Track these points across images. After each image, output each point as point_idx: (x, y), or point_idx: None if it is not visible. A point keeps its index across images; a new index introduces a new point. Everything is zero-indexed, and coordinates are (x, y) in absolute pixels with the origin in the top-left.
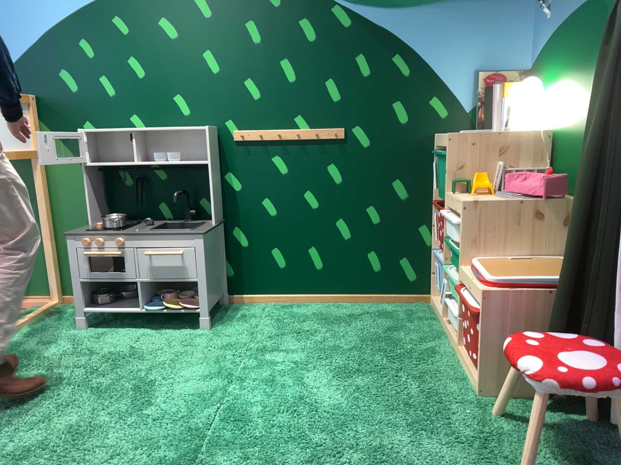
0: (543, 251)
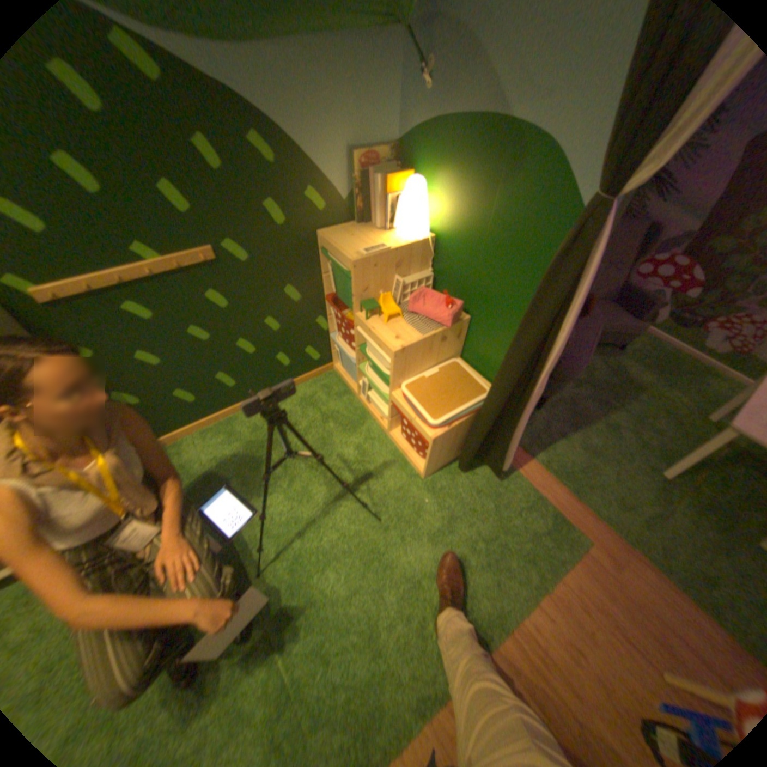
0: (443, 360)
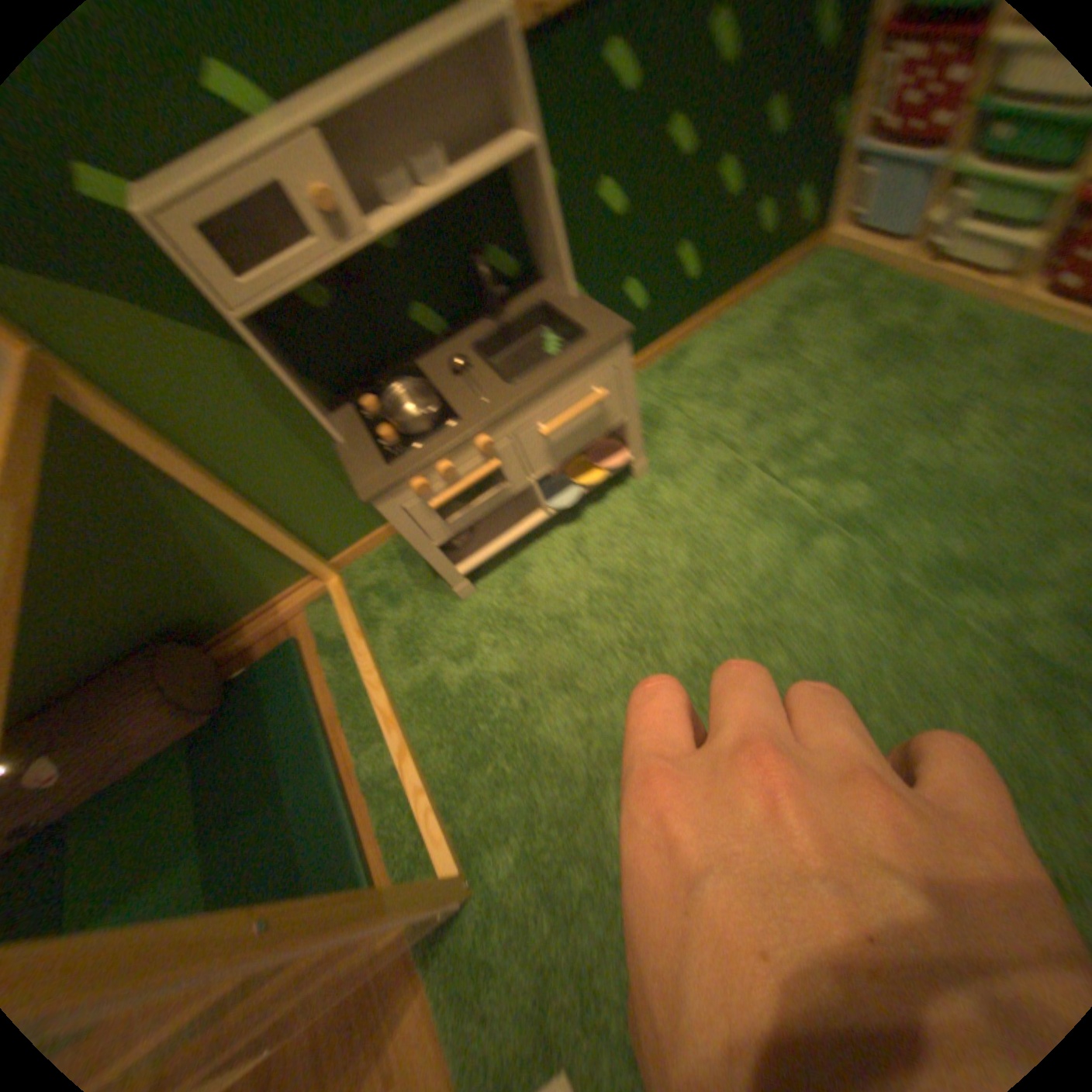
0: None
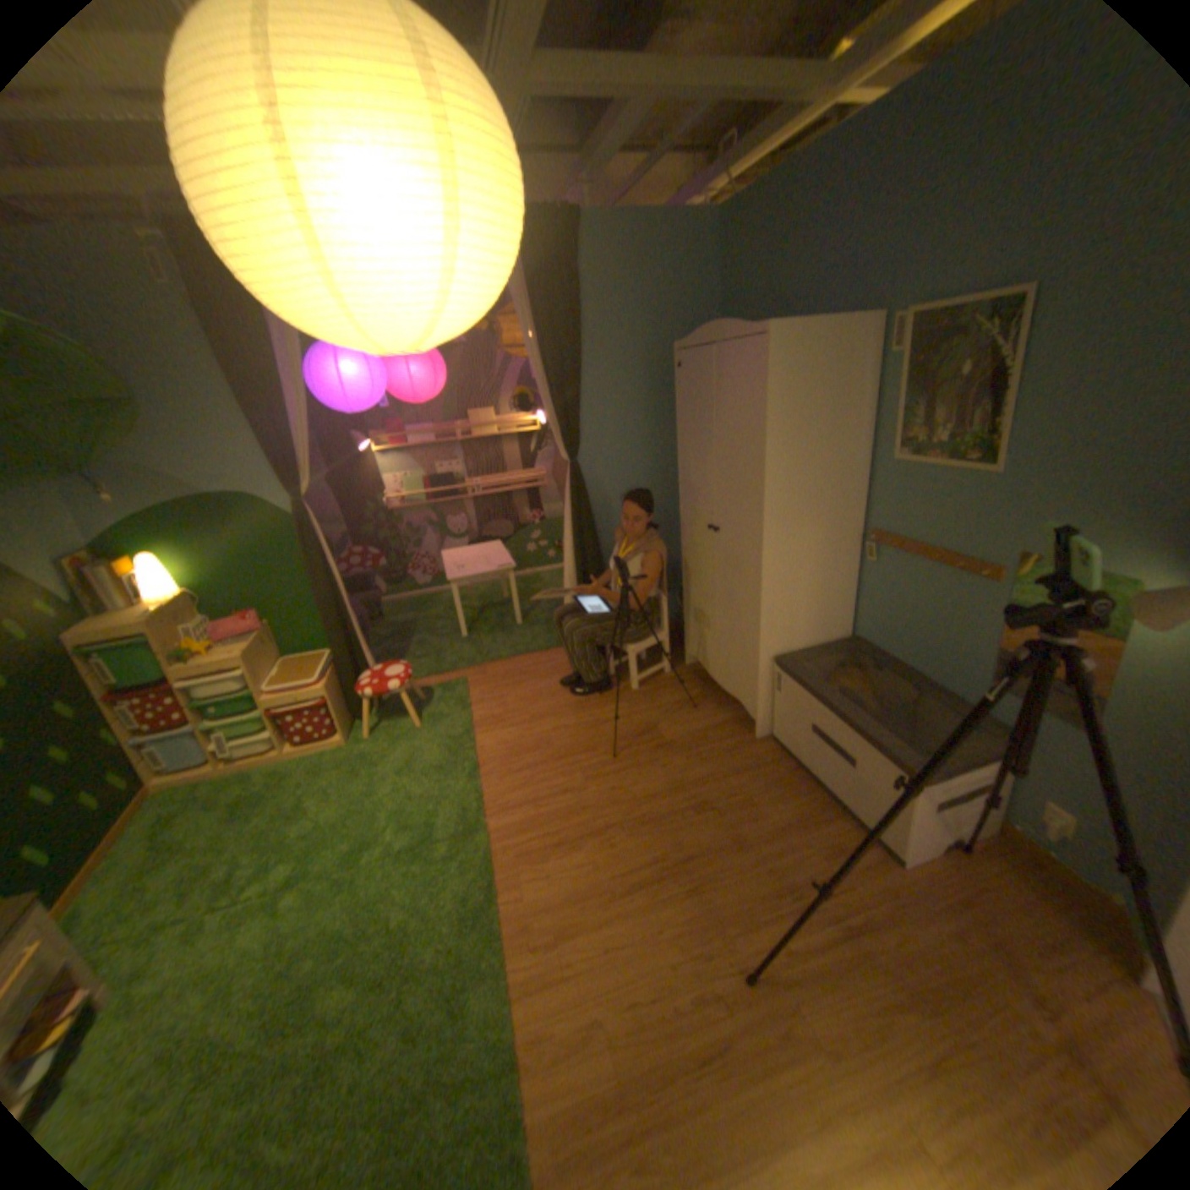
0: (272, 663)
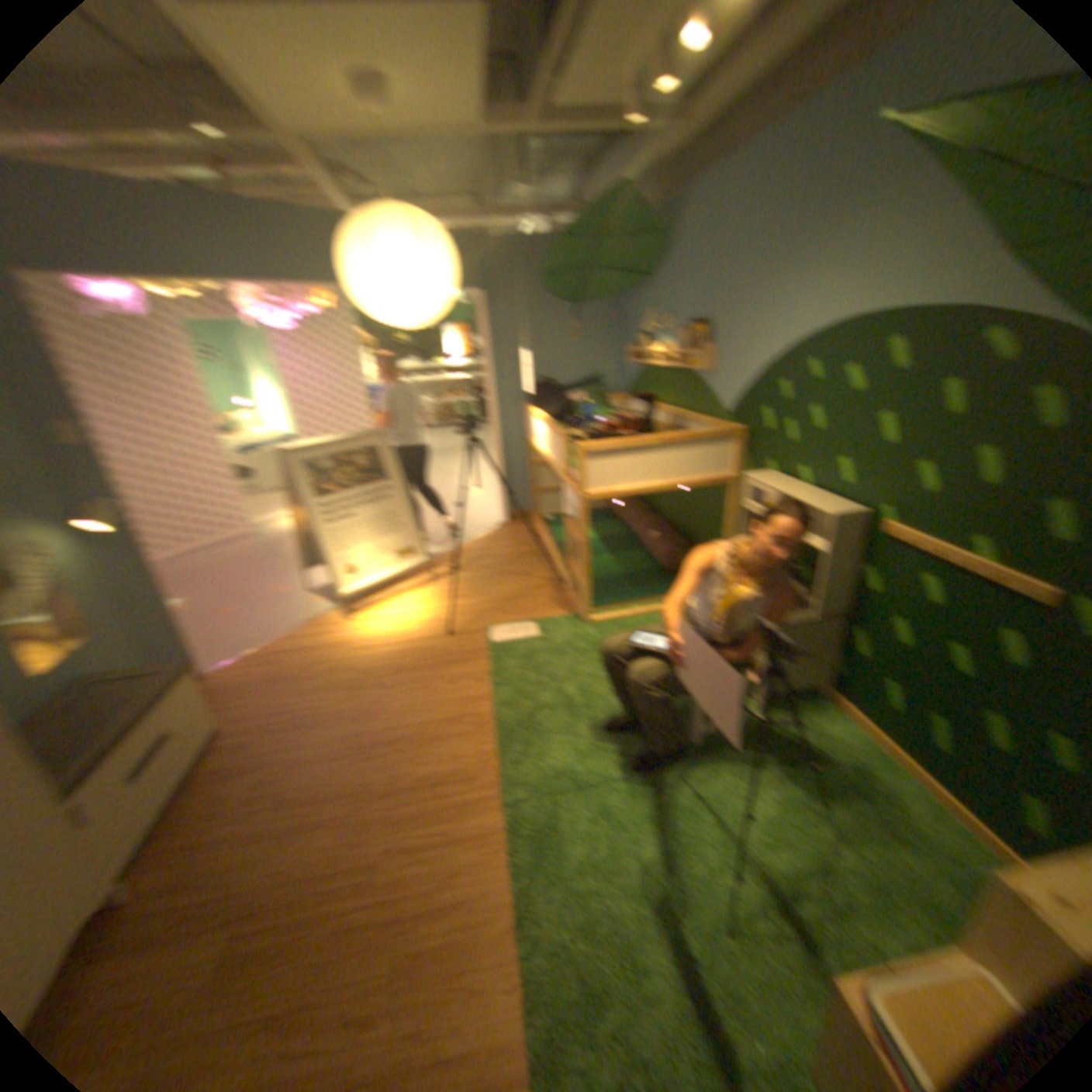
0: None
